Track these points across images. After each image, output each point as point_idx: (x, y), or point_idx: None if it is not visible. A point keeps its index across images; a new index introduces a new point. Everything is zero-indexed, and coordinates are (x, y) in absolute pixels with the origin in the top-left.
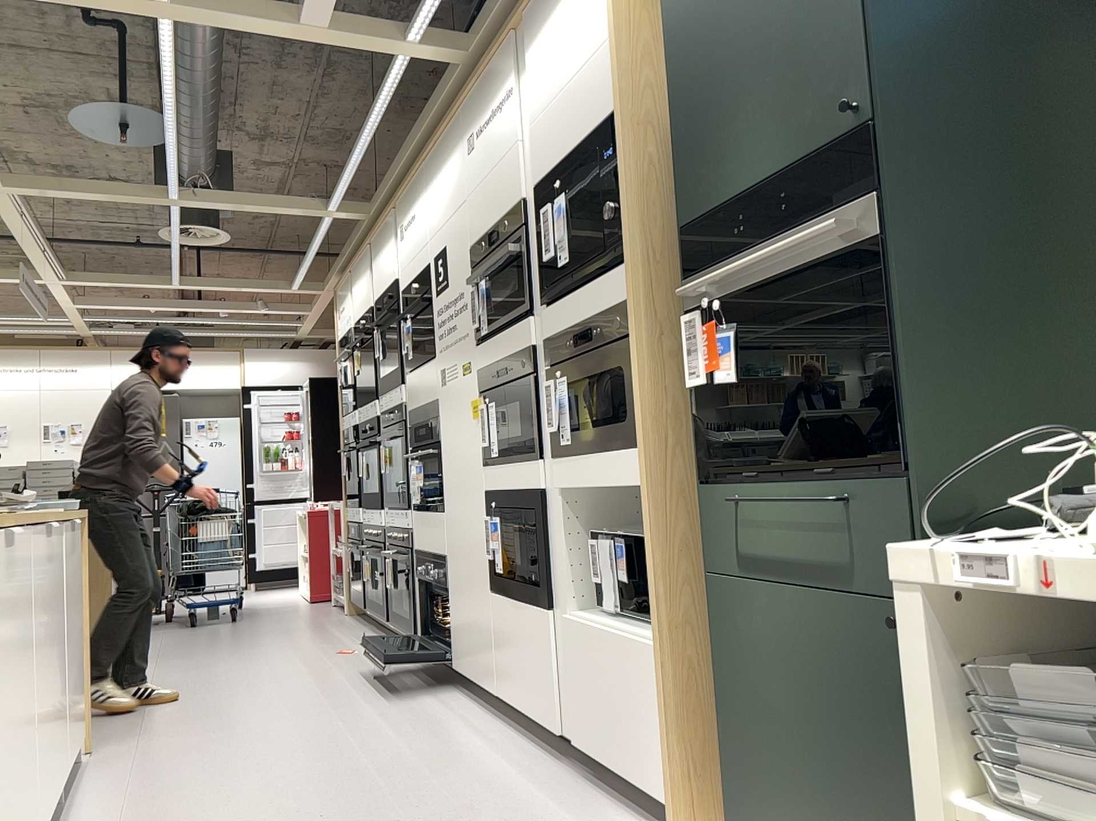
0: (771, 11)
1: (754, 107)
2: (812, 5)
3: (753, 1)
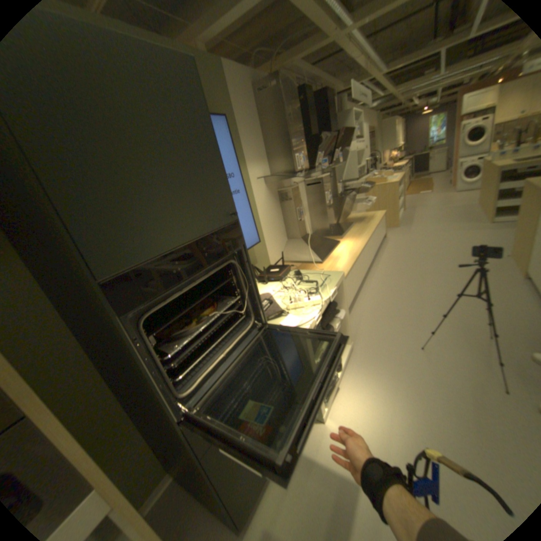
0: (164, 141)
1: (163, 196)
2: (195, 156)
3: (143, 123)
